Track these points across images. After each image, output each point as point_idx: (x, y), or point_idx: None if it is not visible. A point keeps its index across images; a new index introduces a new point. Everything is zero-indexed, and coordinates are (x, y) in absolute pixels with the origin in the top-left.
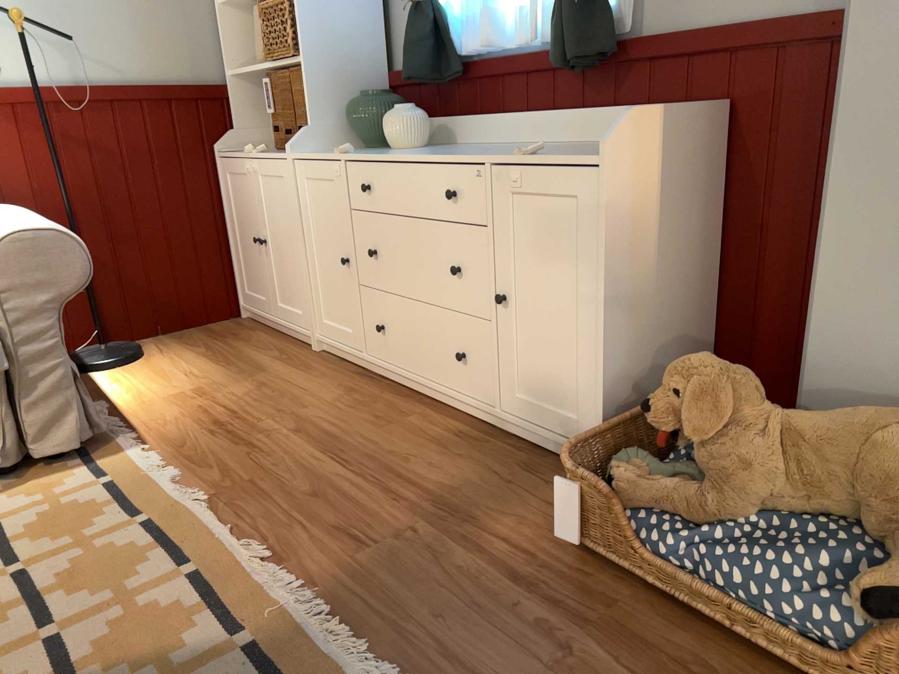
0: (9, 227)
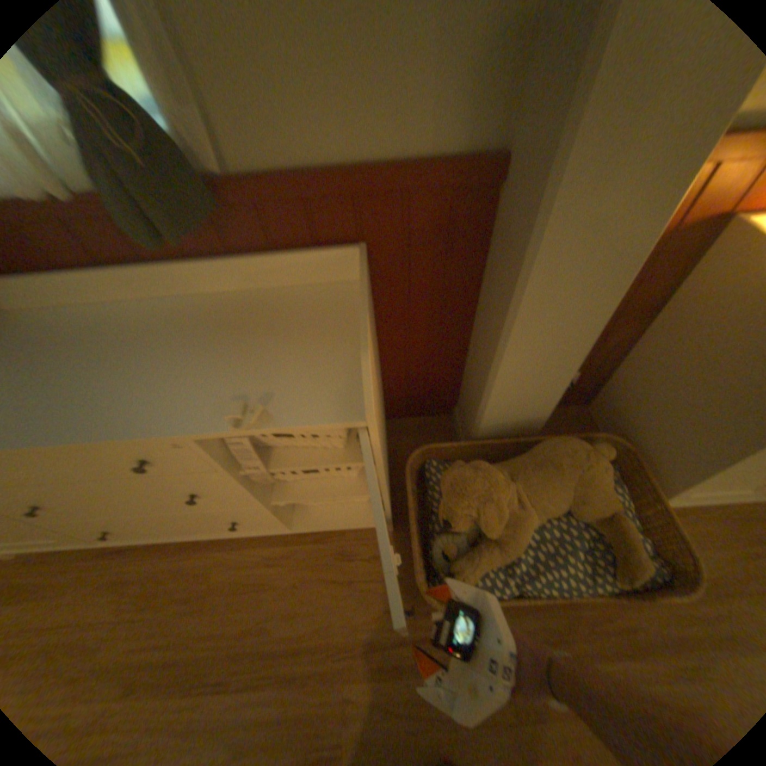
0: None
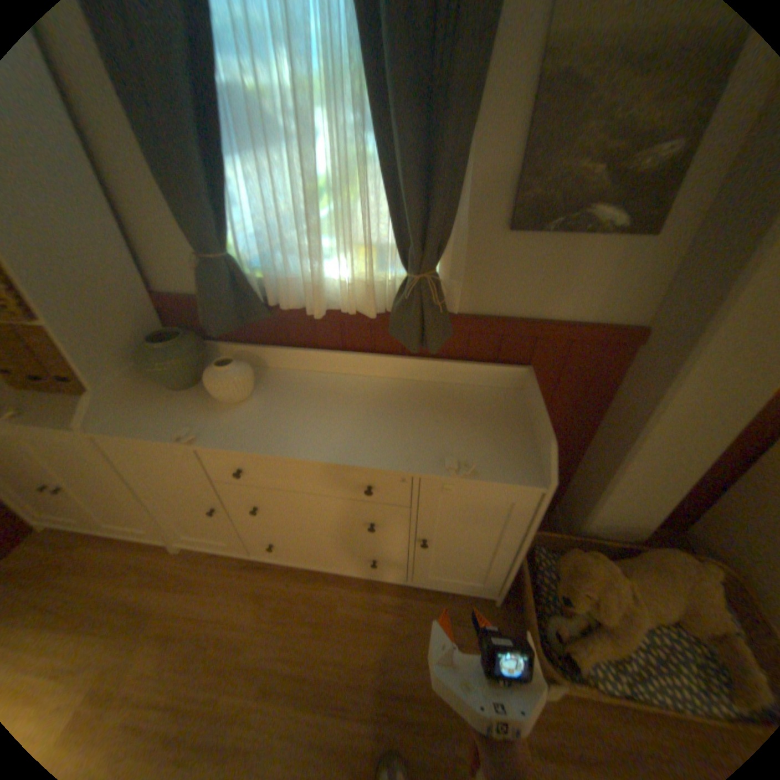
0: None
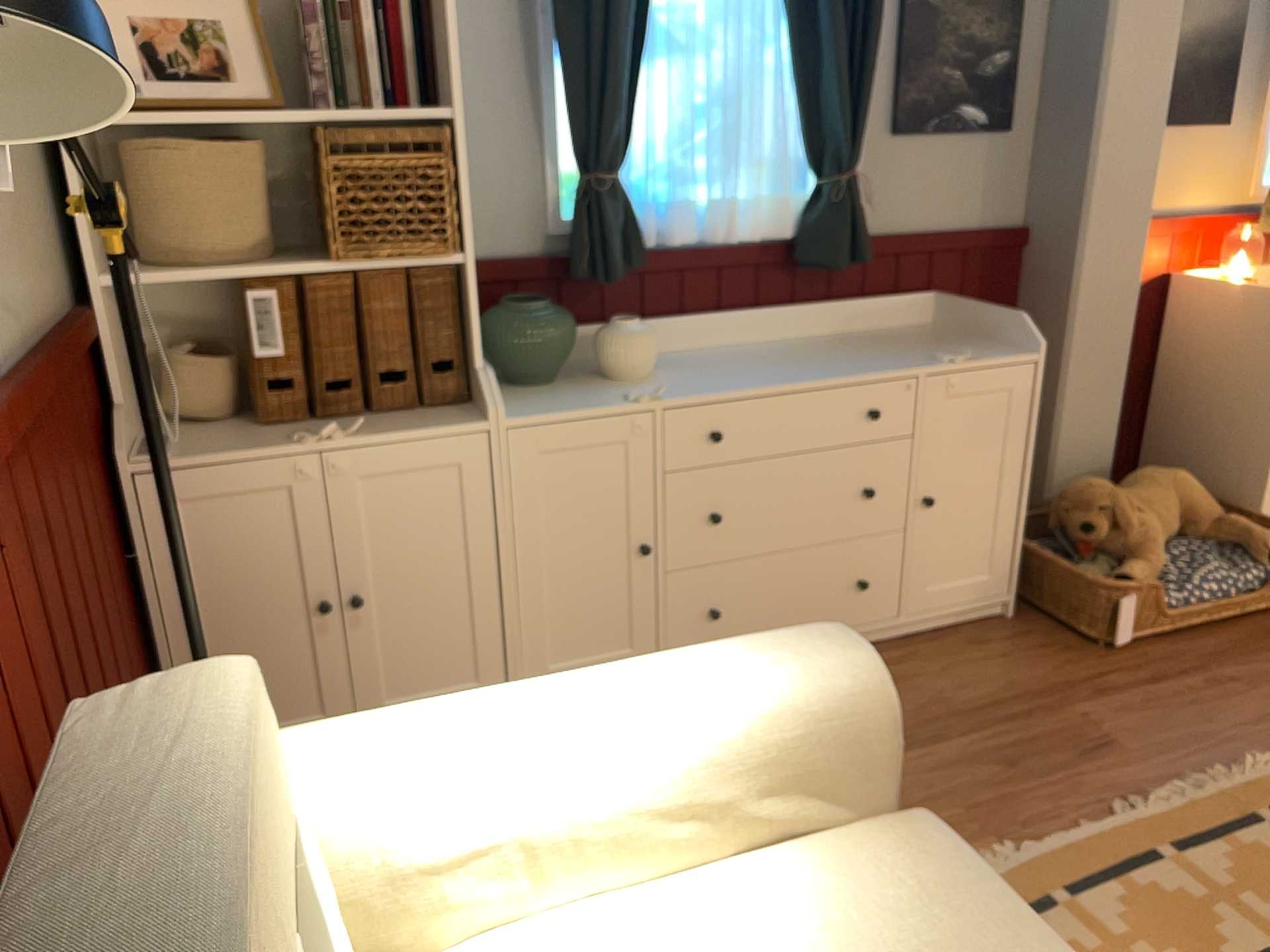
0: (760, 675)
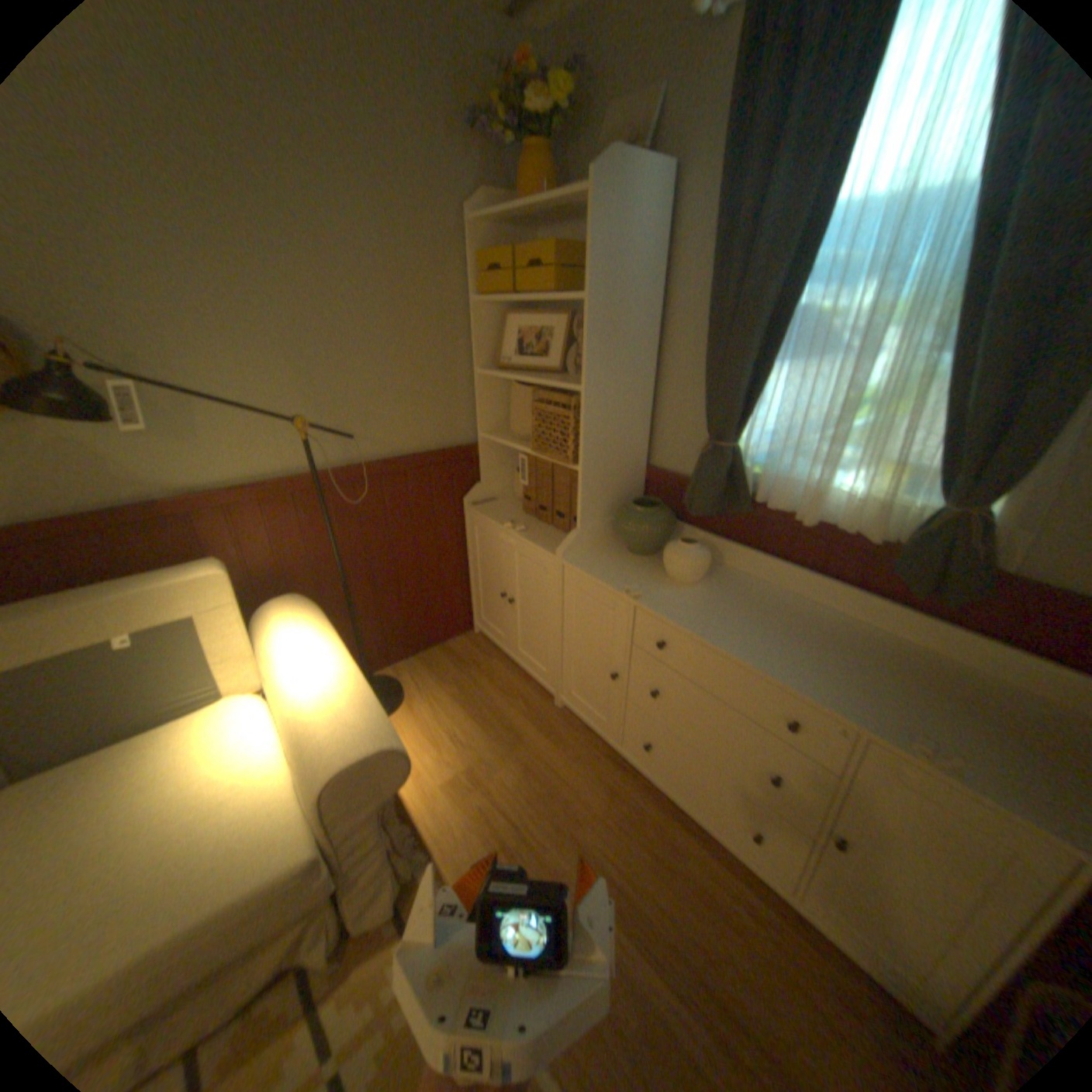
0: (324, 722)
